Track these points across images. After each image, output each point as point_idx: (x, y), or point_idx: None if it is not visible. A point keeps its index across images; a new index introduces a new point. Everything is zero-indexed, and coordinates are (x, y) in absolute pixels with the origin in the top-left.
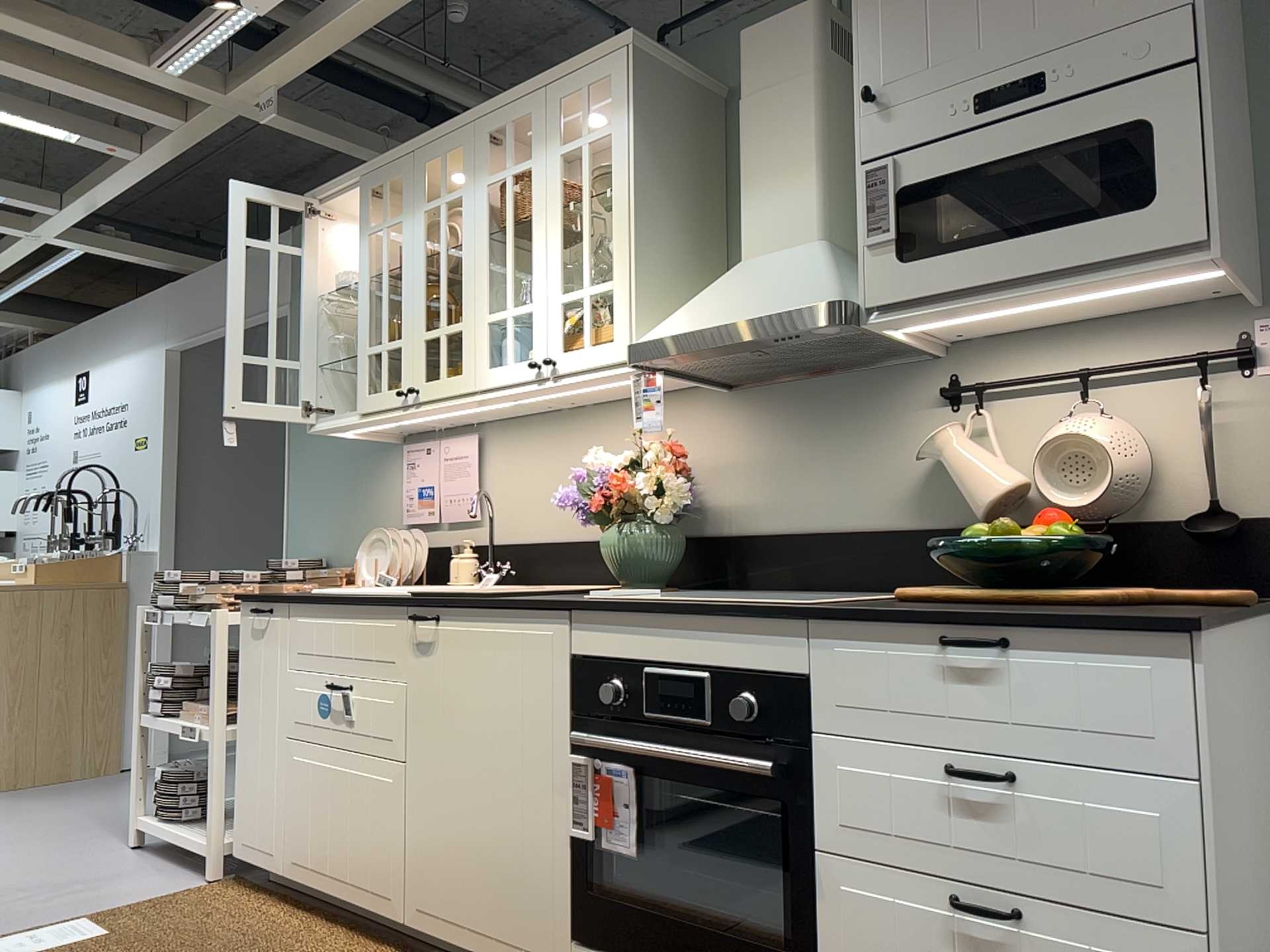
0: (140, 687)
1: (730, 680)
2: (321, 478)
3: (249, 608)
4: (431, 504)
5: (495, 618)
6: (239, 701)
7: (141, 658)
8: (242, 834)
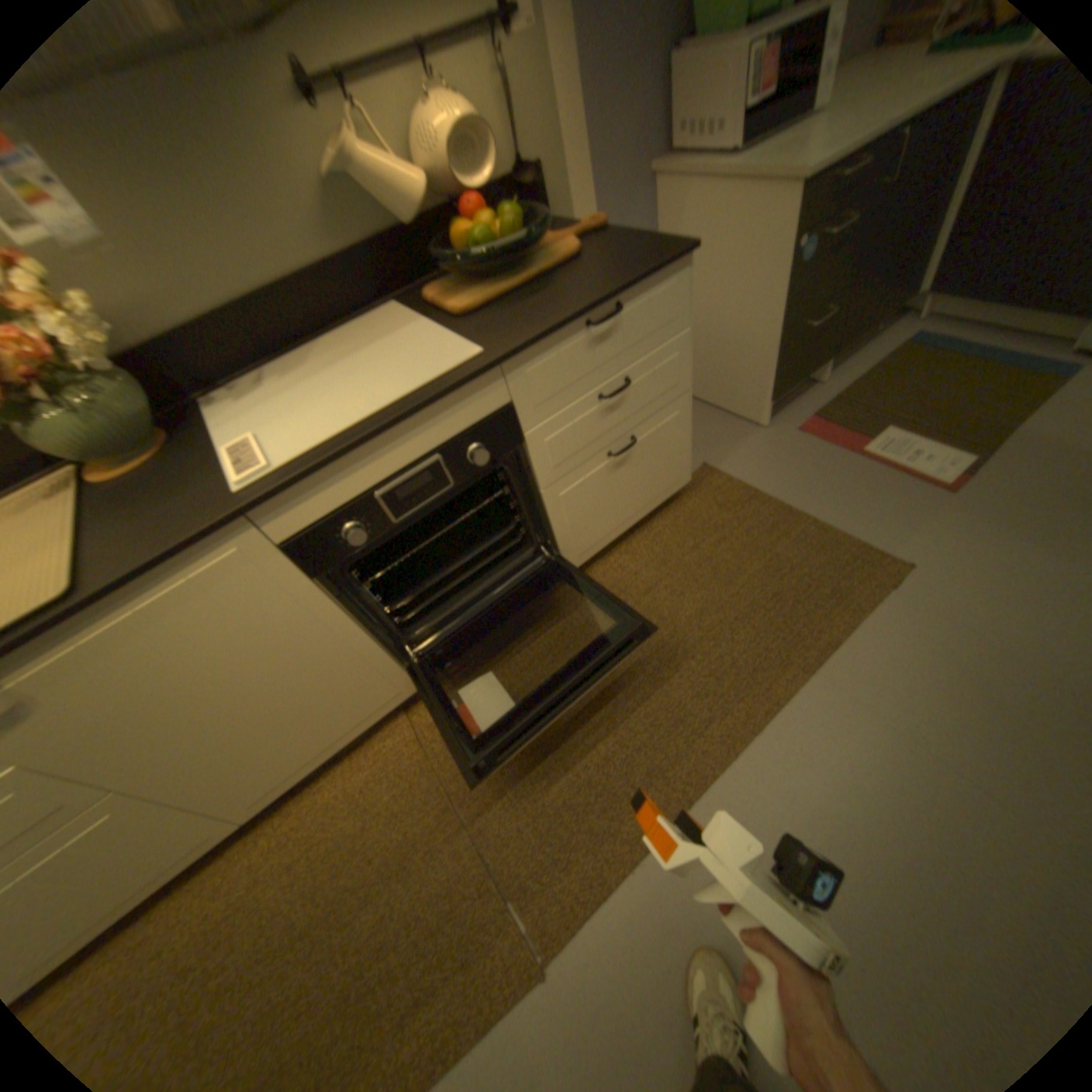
0: None
1: (453, 447)
2: None
3: None
4: None
5: (124, 600)
6: None
7: None
8: None
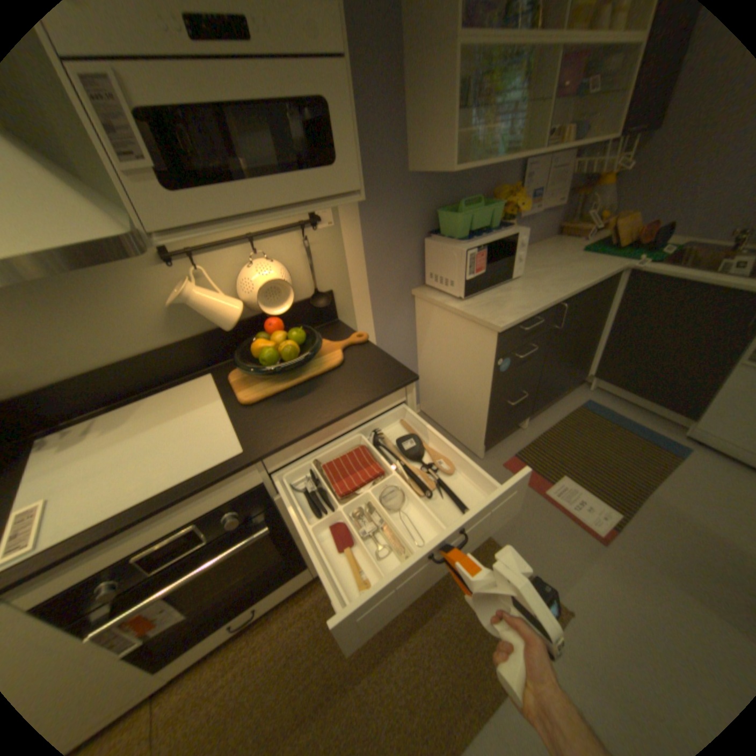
0: None
1: (208, 516)
2: None
3: None
4: None
5: None
6: None
7: None
8: None
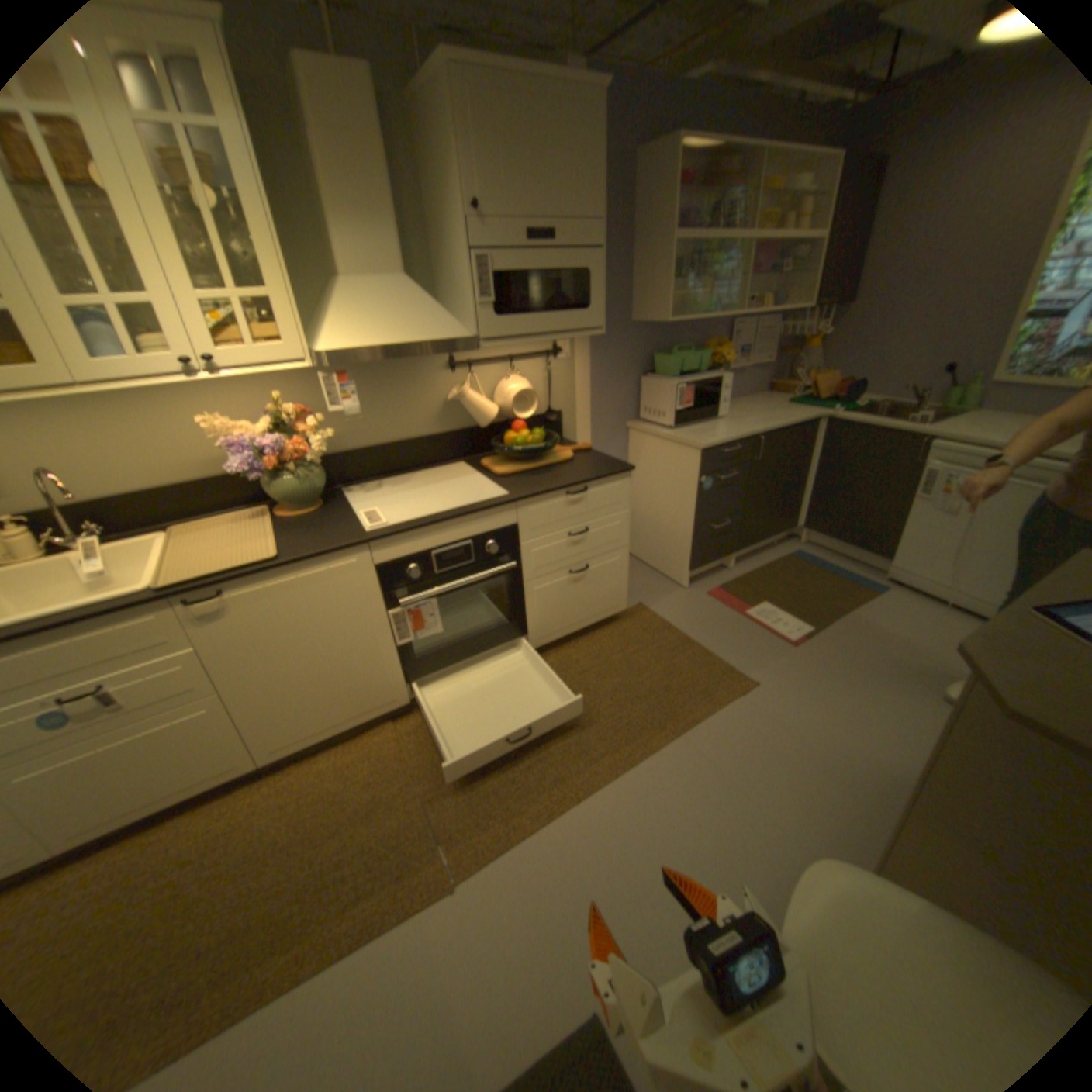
0: None
1: (480, 539)
2: None
3: None
4: None
5: (296, 569)
6: None
7: None
8: None
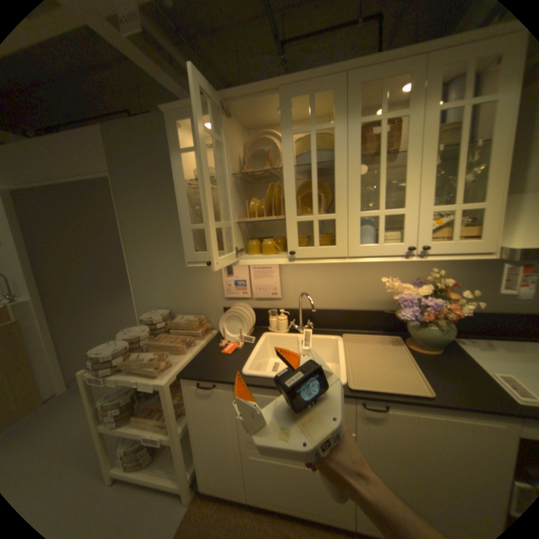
0: (91, 415)
1: None
2: (156, 270)
3: (190, 383)
4: (246, 289)
5: (448, 414)
6: (189, 427)
7: (87, 401)
8: (206, 486)
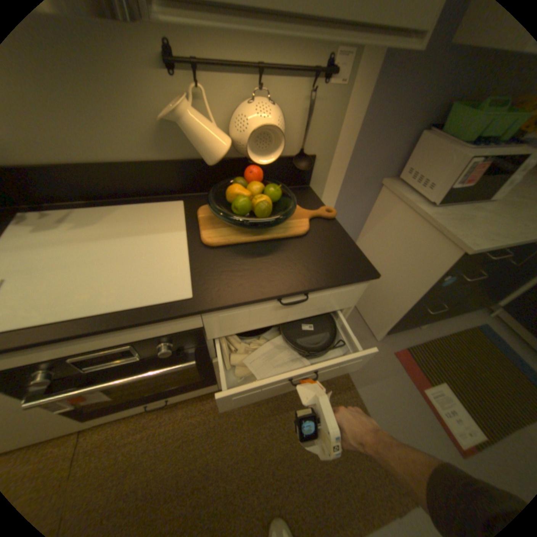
0: None
1: (146, 342)
2: None
3: None
4: None
5: None
6: None
7: None
8: None
